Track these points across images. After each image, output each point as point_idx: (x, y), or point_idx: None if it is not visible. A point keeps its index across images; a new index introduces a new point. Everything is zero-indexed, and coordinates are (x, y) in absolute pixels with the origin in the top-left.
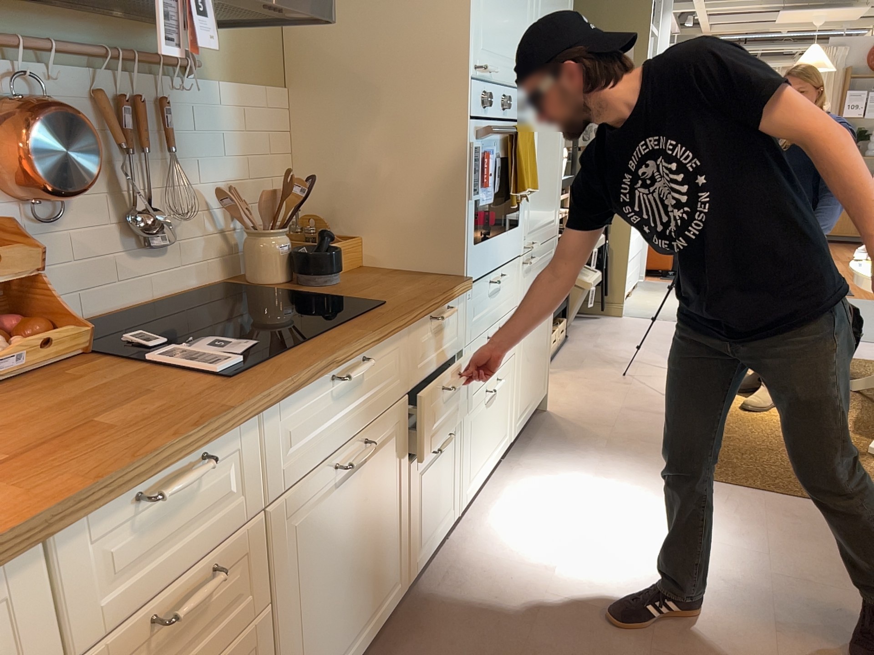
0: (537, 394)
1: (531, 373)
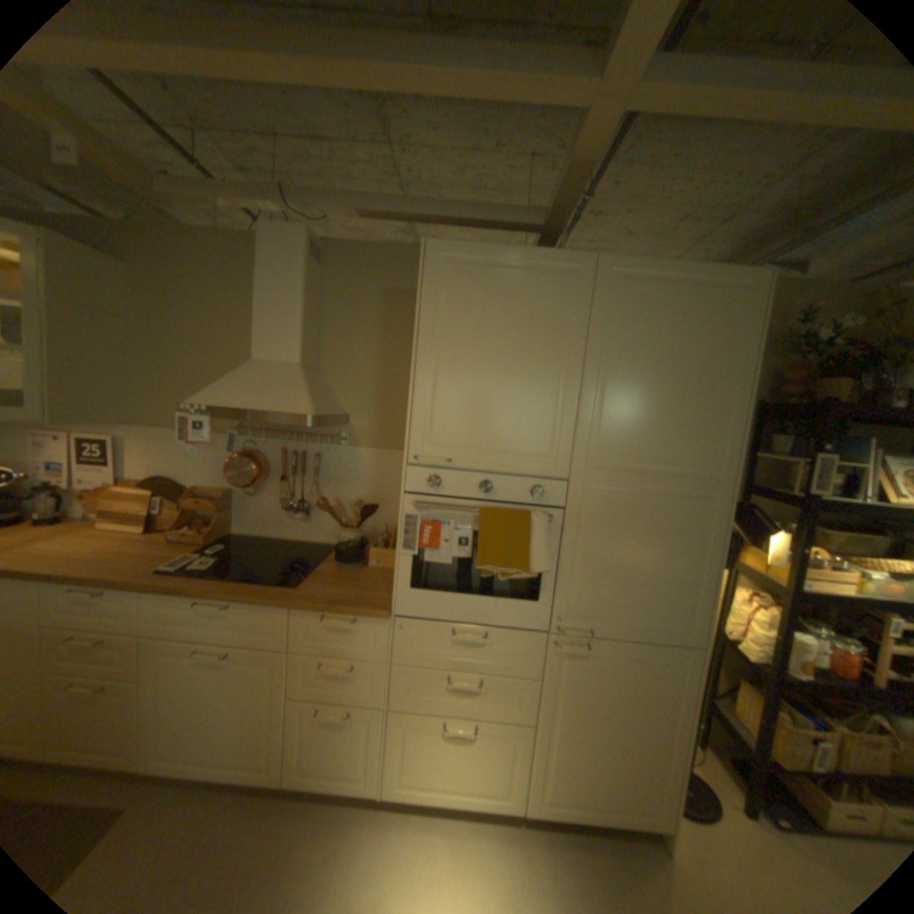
0: (622, 812)
1: (594, 775)
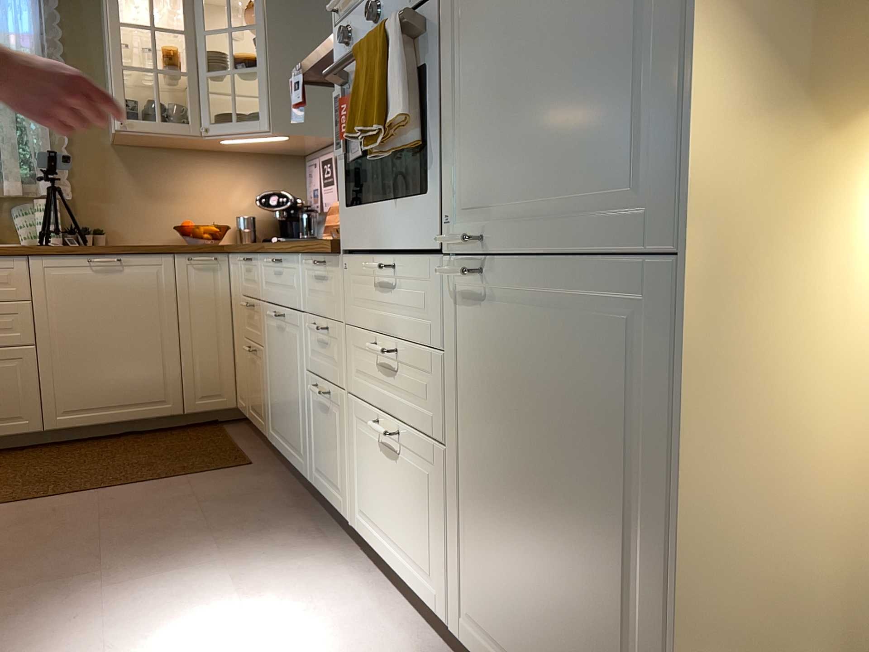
0: None
1: (520, 588)
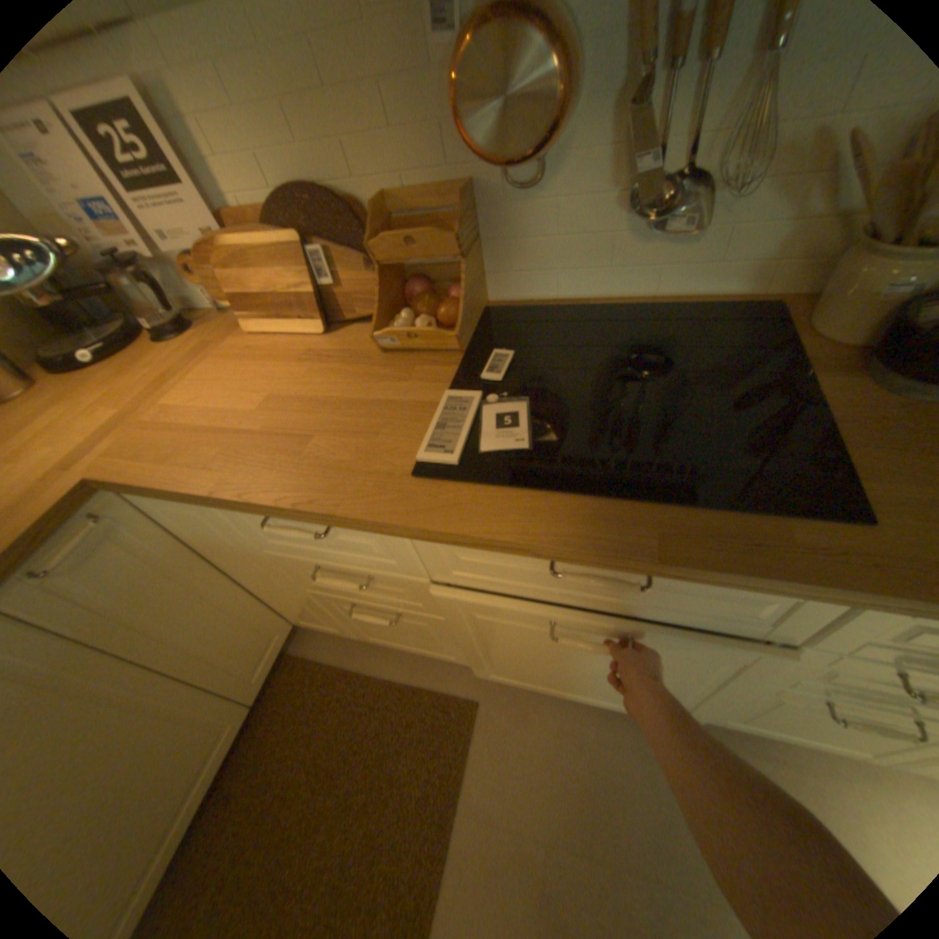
0: None
1: None
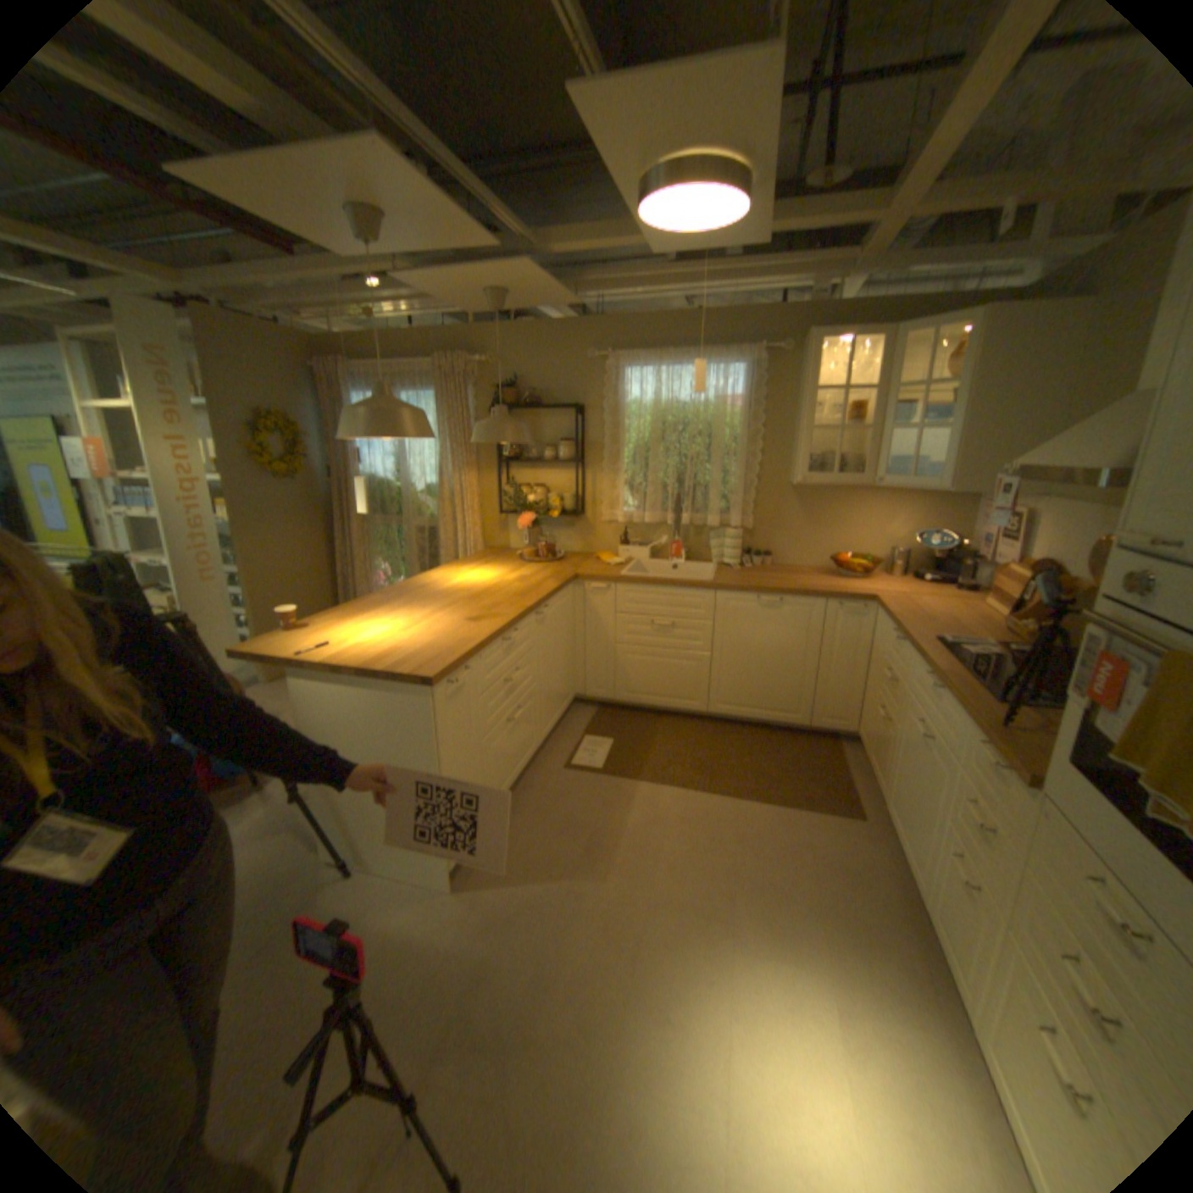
0: None
1: None
